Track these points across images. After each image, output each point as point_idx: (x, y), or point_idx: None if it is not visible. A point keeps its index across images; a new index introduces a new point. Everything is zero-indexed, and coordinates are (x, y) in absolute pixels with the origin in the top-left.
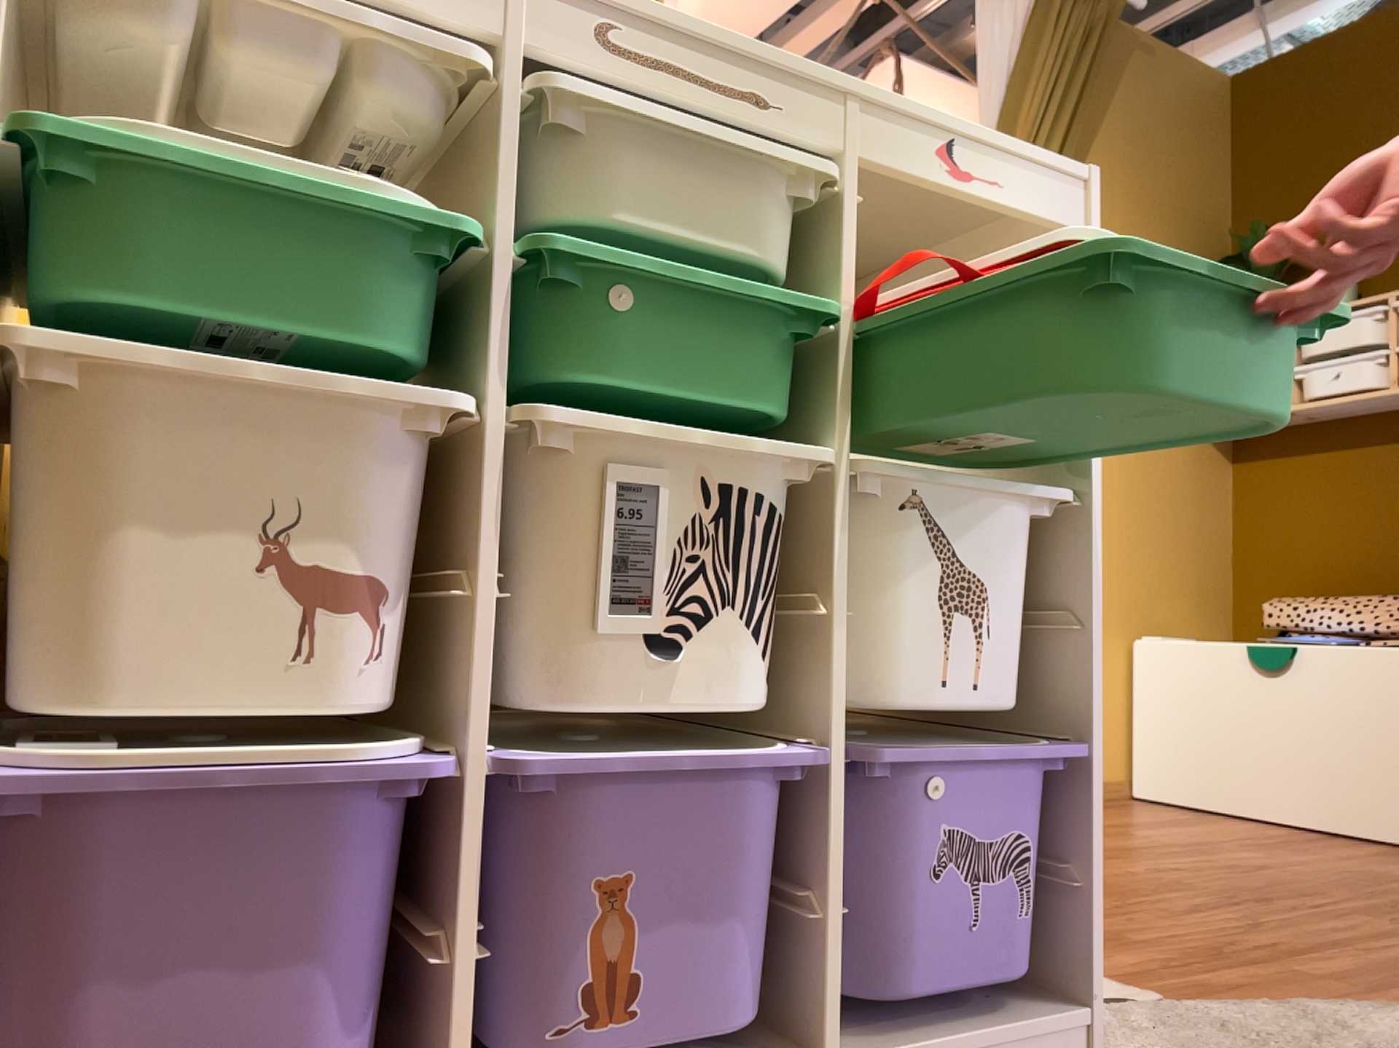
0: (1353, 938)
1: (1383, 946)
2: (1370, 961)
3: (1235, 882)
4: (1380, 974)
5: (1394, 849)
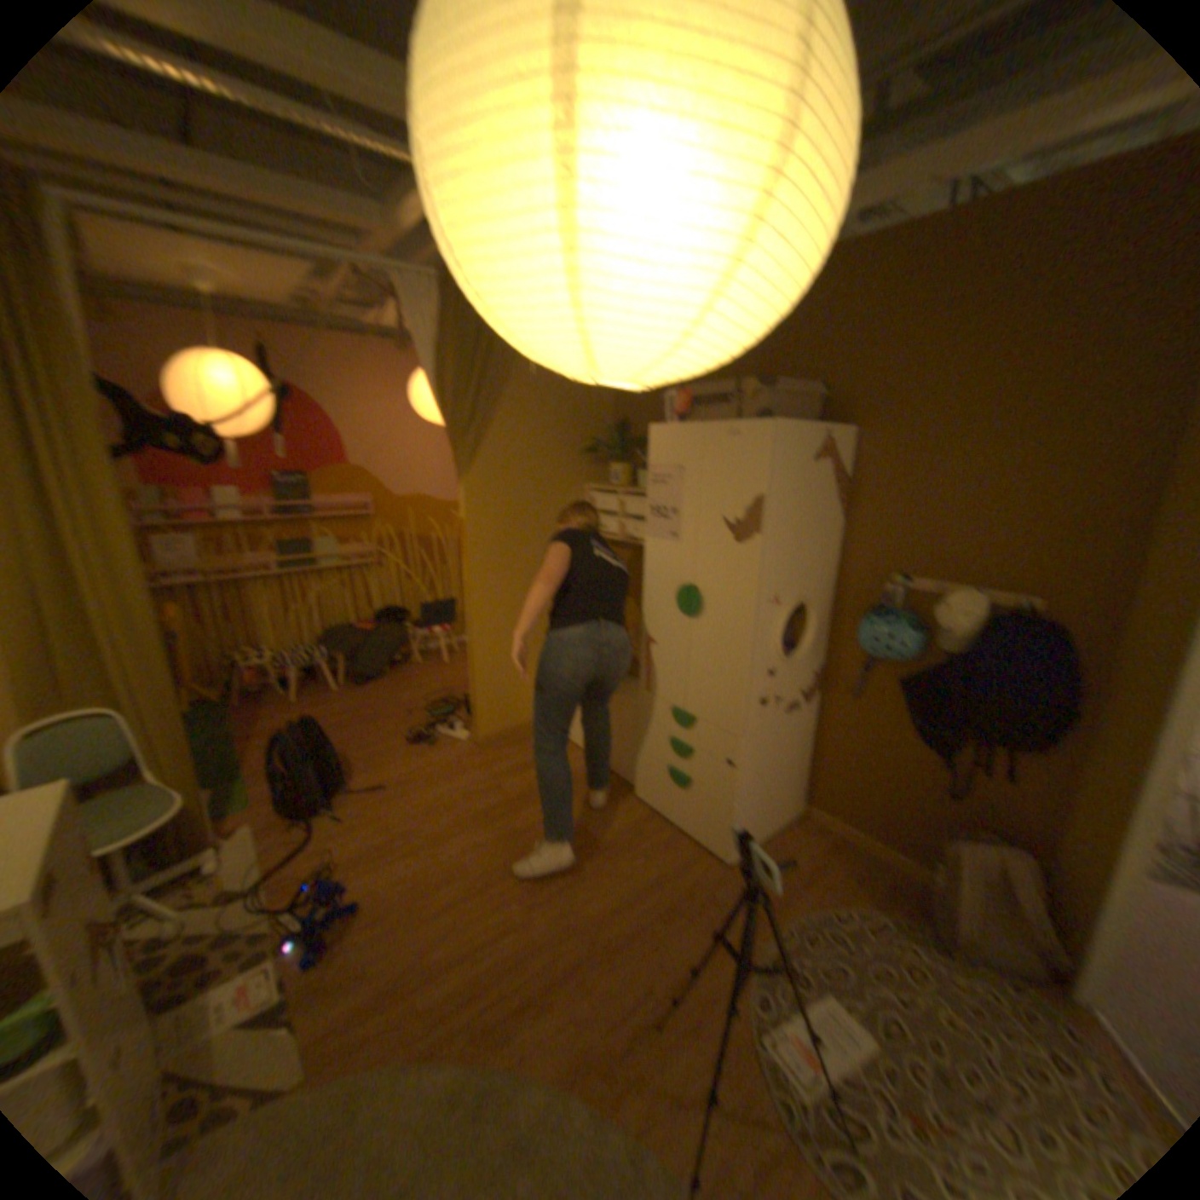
0: (485, 956)
1: (489, 968)
2: (464, 994)
3: (494, 872)
4: (453, 1016)
5: (620, 793)
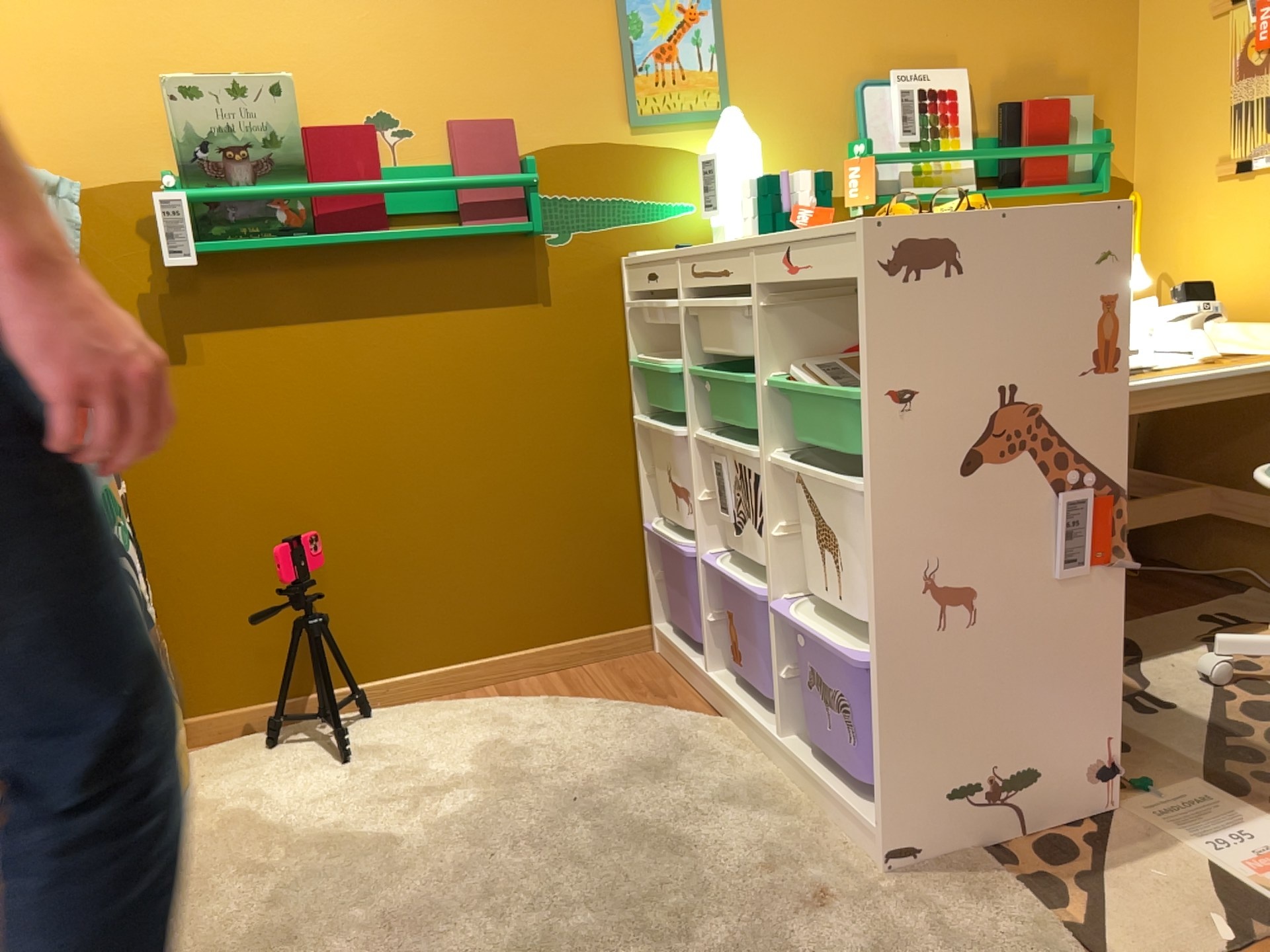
0: None
1: None
2: None
3: None
4: None
5: None
